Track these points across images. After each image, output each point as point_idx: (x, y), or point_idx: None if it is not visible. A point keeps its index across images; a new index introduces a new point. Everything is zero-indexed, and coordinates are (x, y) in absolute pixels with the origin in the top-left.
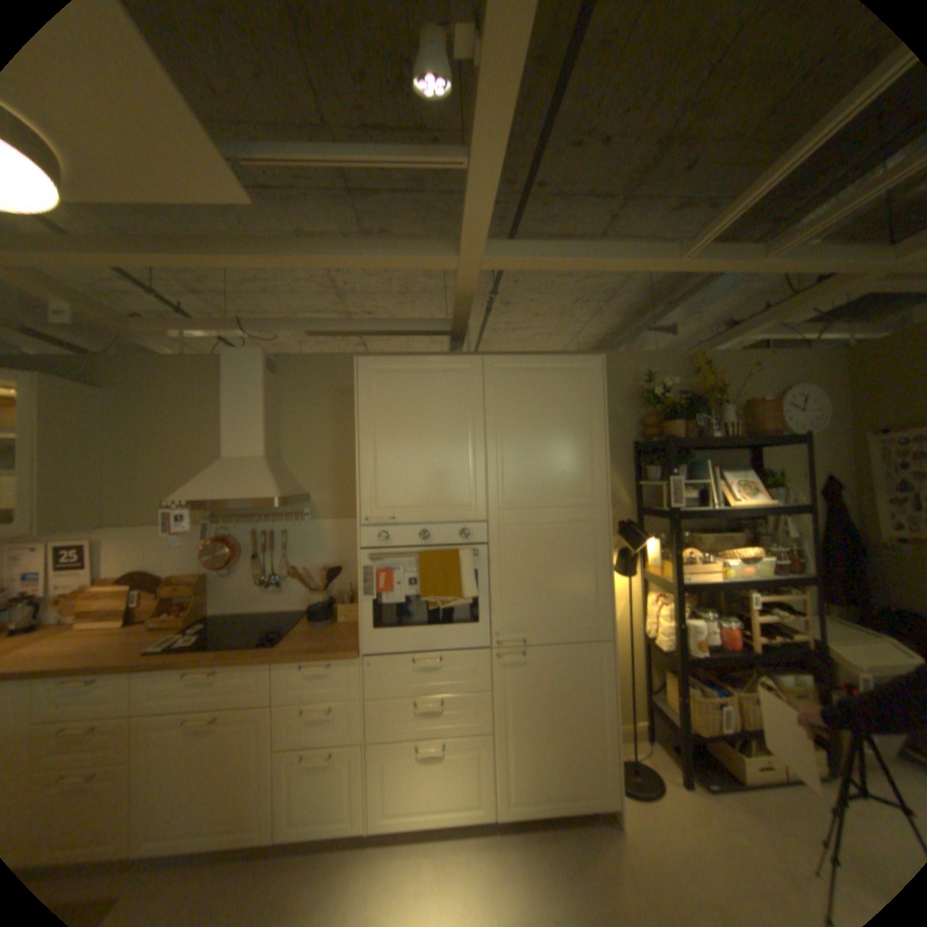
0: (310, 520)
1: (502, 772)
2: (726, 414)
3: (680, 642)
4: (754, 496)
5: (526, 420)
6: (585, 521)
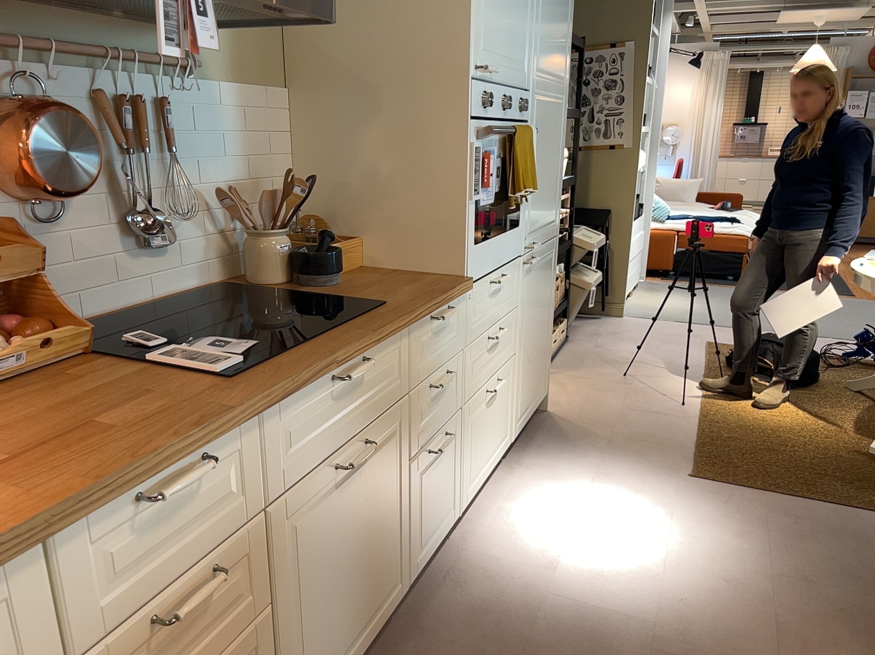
0: (200, 81)
1: (518, 389)
2: None
3: None
4: None
5: None
6: (560, 103)
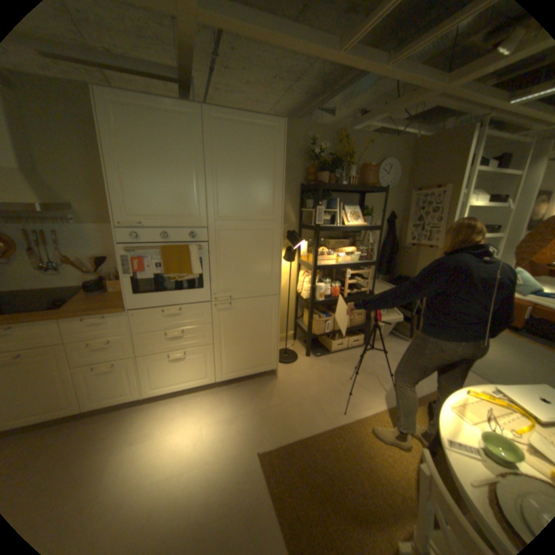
0: (75, 224)
1: (217, 361)
2: (351, 172)
3: (311, 294)
4: (356, 220)
5: (233, 160)
6: (267, 230)
